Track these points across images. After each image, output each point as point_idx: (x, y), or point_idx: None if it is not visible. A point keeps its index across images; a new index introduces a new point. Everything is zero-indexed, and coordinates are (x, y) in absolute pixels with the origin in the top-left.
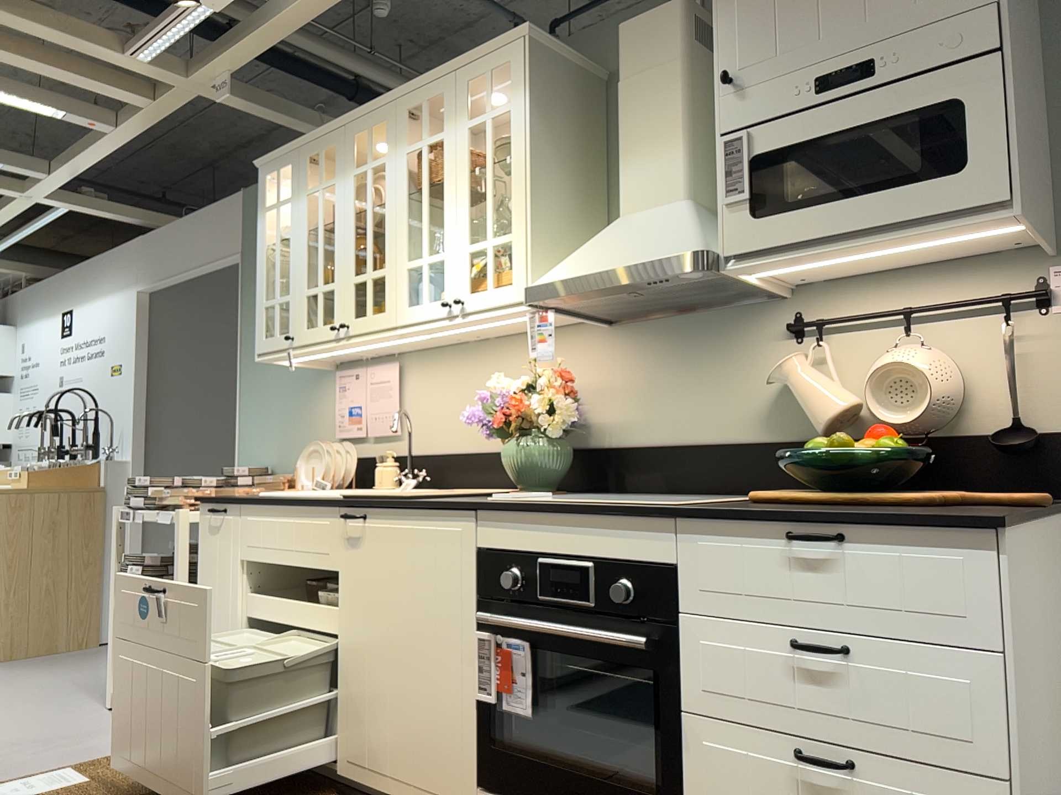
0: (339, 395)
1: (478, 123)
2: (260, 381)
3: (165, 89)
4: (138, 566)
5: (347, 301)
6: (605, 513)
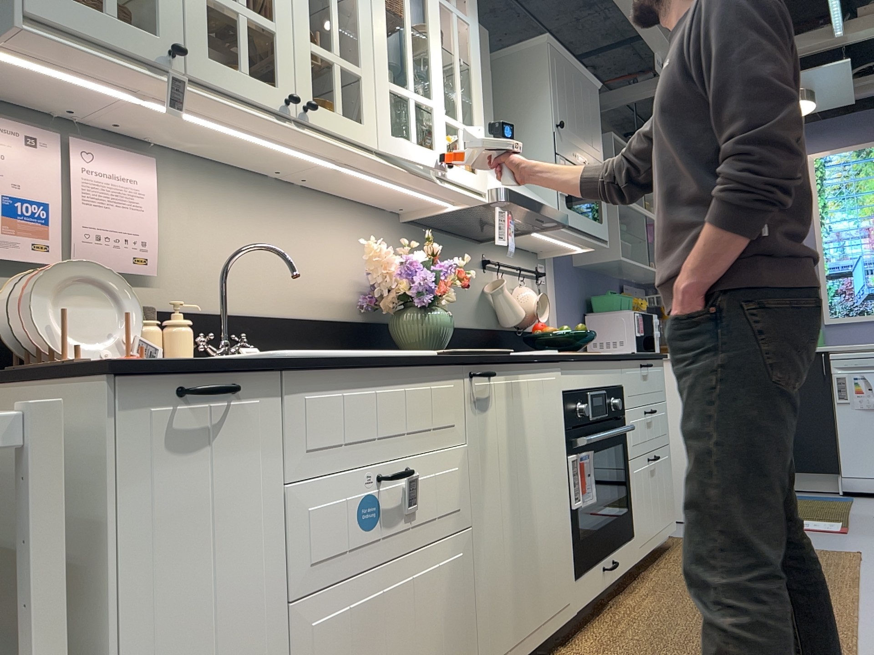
0: None
1: (447, 7)
2: None
3: None
4: None
5: (304, 71)
6: (610, 359)
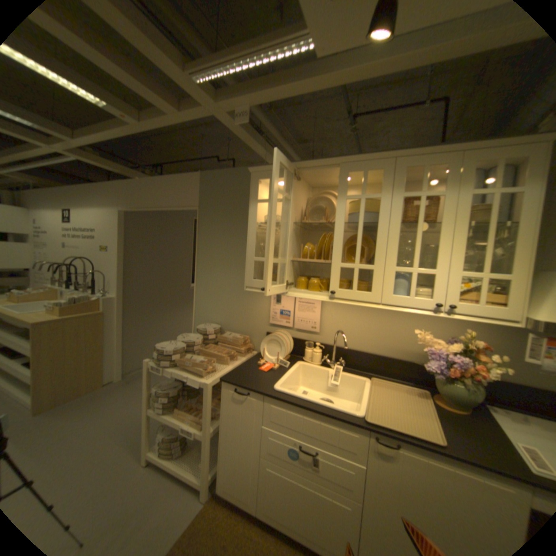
0: (274, 302)
1: (485, 192)
2: (211, 279)
3: (188, 104)
4: (165, 398)
5: (335, 277)
6: None
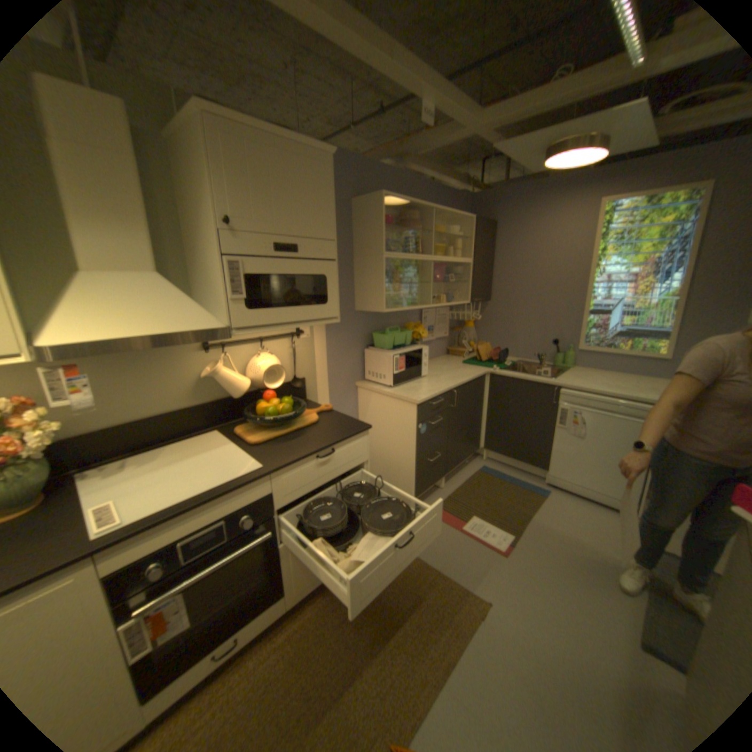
0: None
1: None
2: None
3: None
4: None
5: None
6: (230, 492)
